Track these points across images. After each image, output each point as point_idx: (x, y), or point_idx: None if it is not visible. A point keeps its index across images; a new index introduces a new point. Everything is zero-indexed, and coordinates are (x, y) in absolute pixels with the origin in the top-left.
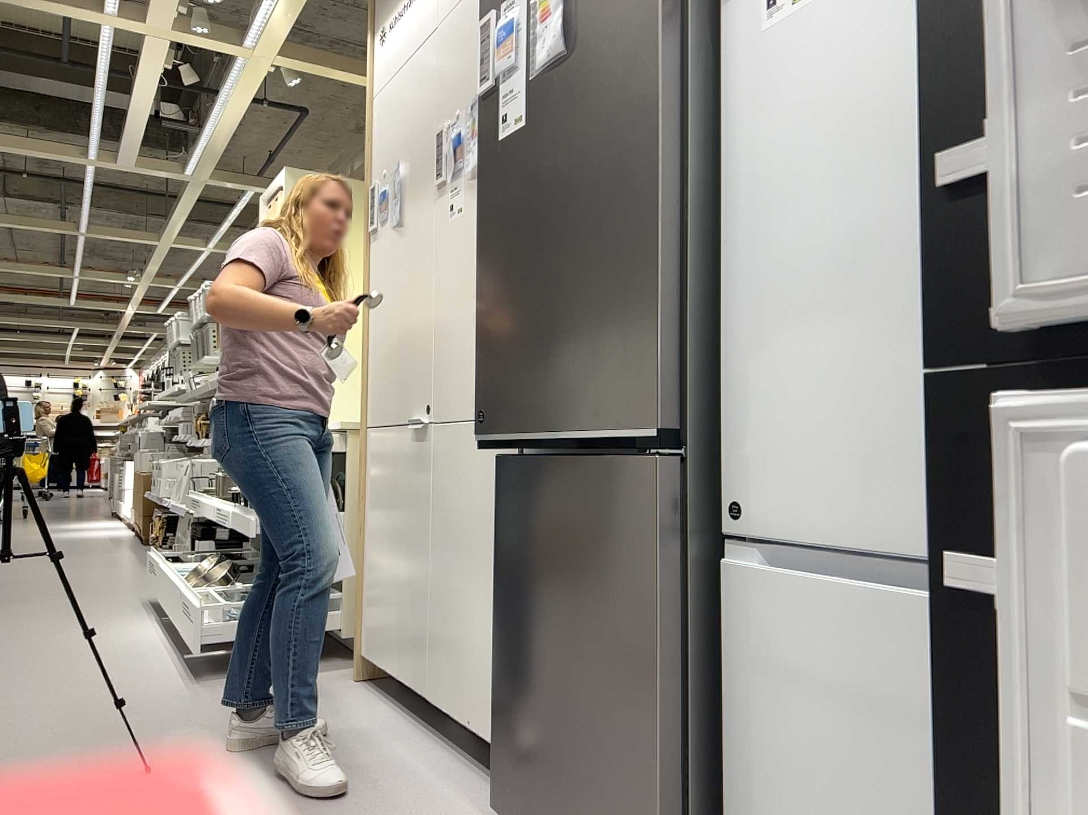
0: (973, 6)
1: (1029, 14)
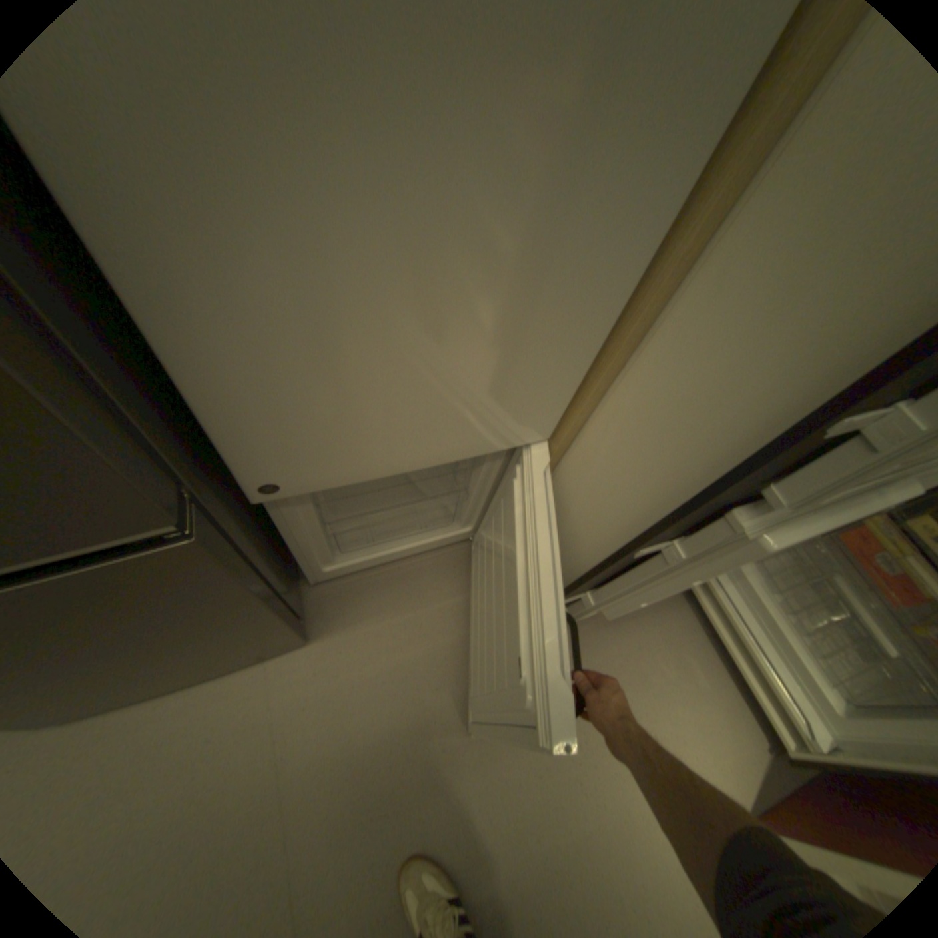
0: None
1: None
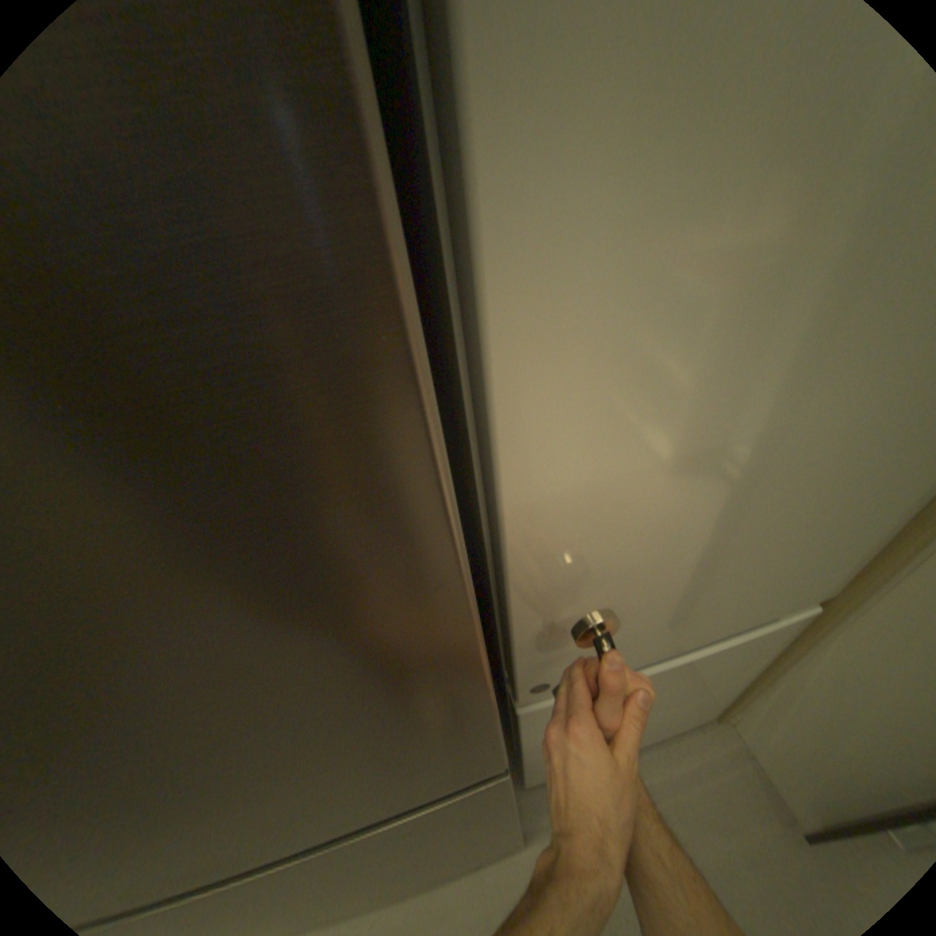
0: None
1: None
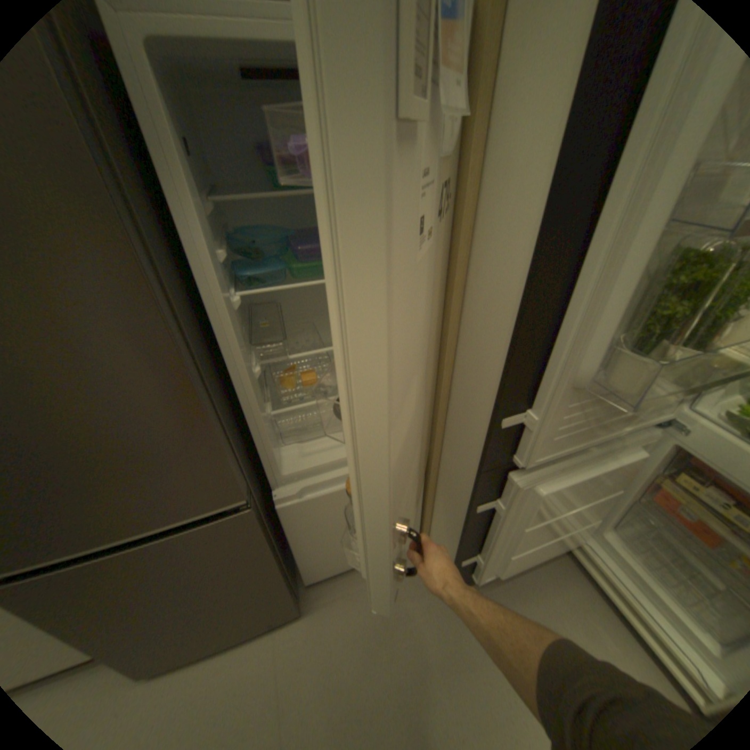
0: (521, 370)
1: (555, 393)
